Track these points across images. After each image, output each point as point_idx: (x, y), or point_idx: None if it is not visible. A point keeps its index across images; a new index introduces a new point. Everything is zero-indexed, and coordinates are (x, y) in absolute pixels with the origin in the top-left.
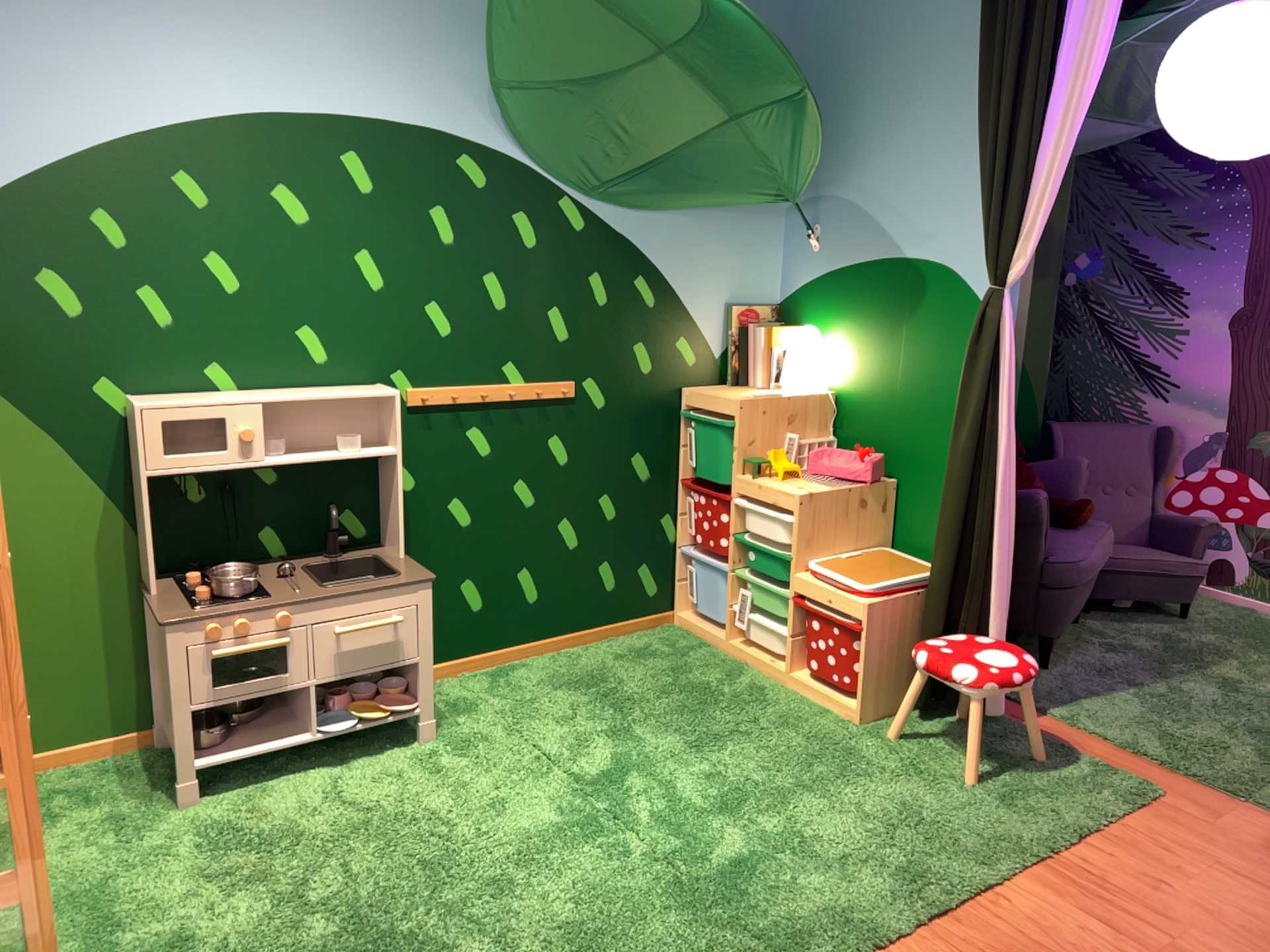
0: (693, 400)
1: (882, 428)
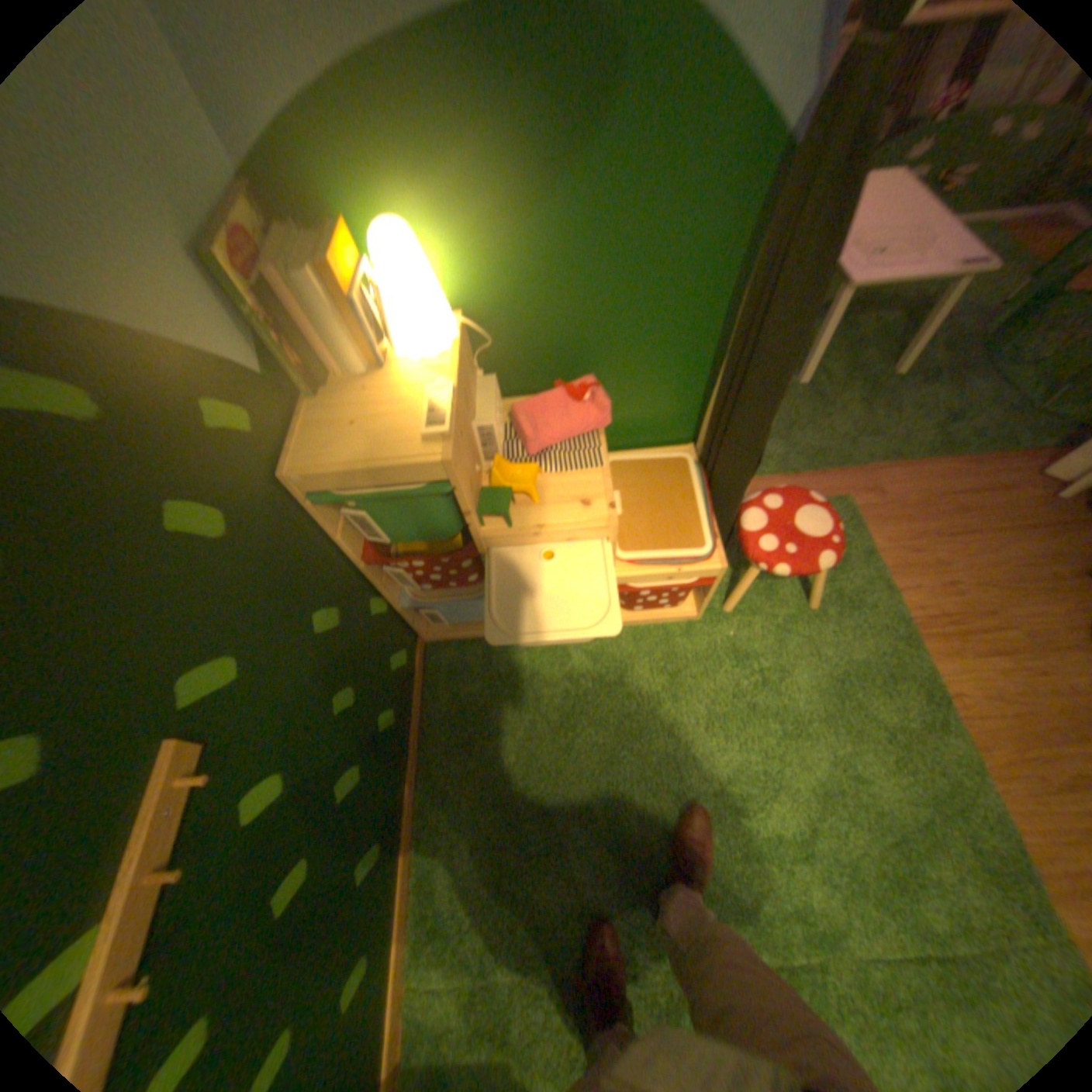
0: (318, 482)
1: (557, 336)
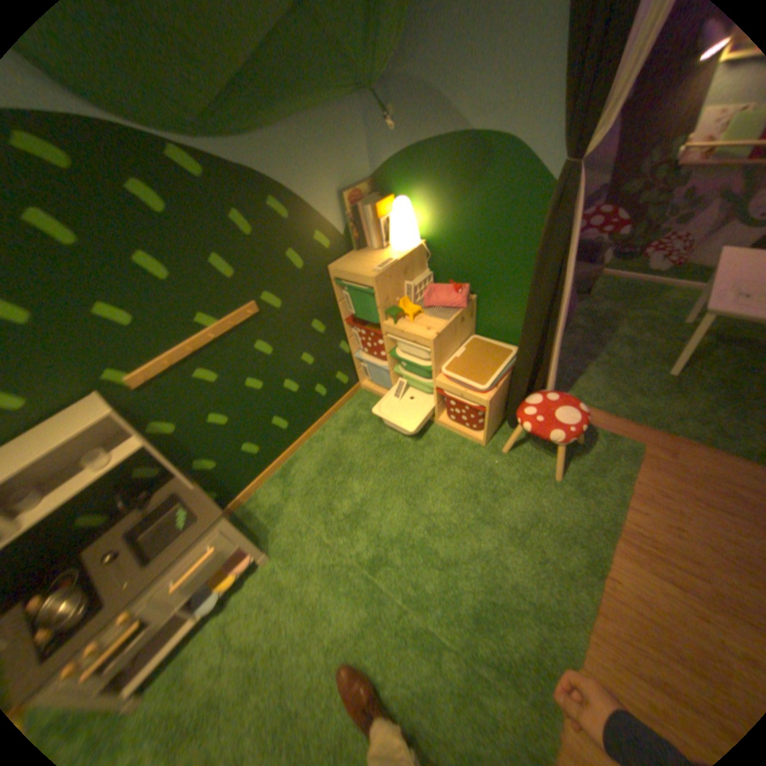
0: (338, 275)
1: (462, 264)
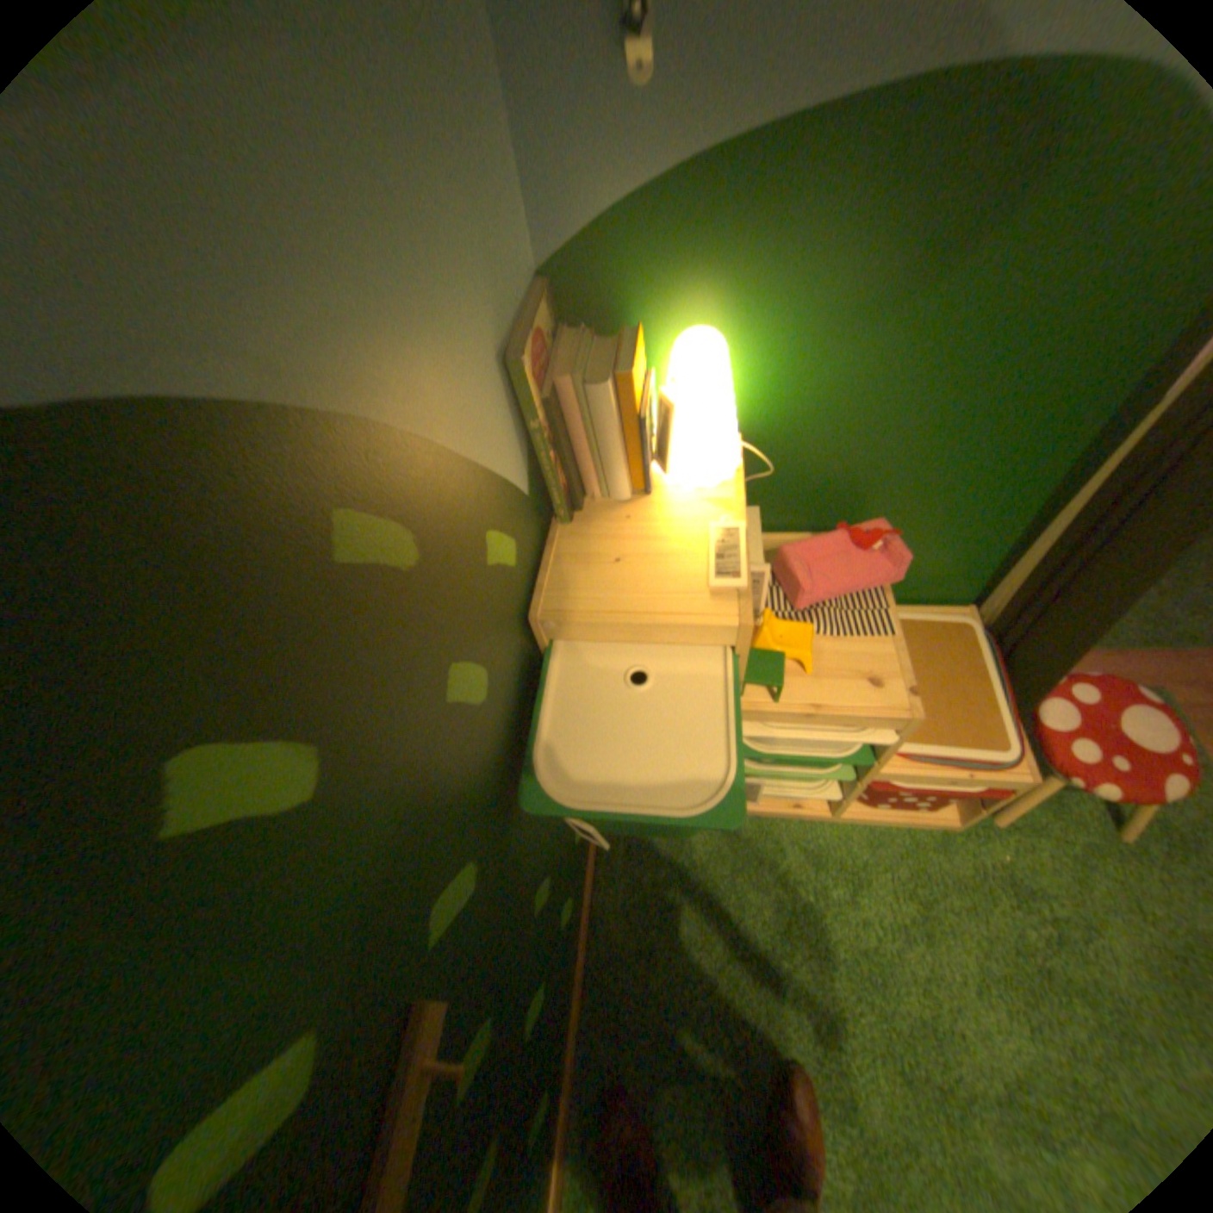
0: (572, 631)
1: (844, 470)
